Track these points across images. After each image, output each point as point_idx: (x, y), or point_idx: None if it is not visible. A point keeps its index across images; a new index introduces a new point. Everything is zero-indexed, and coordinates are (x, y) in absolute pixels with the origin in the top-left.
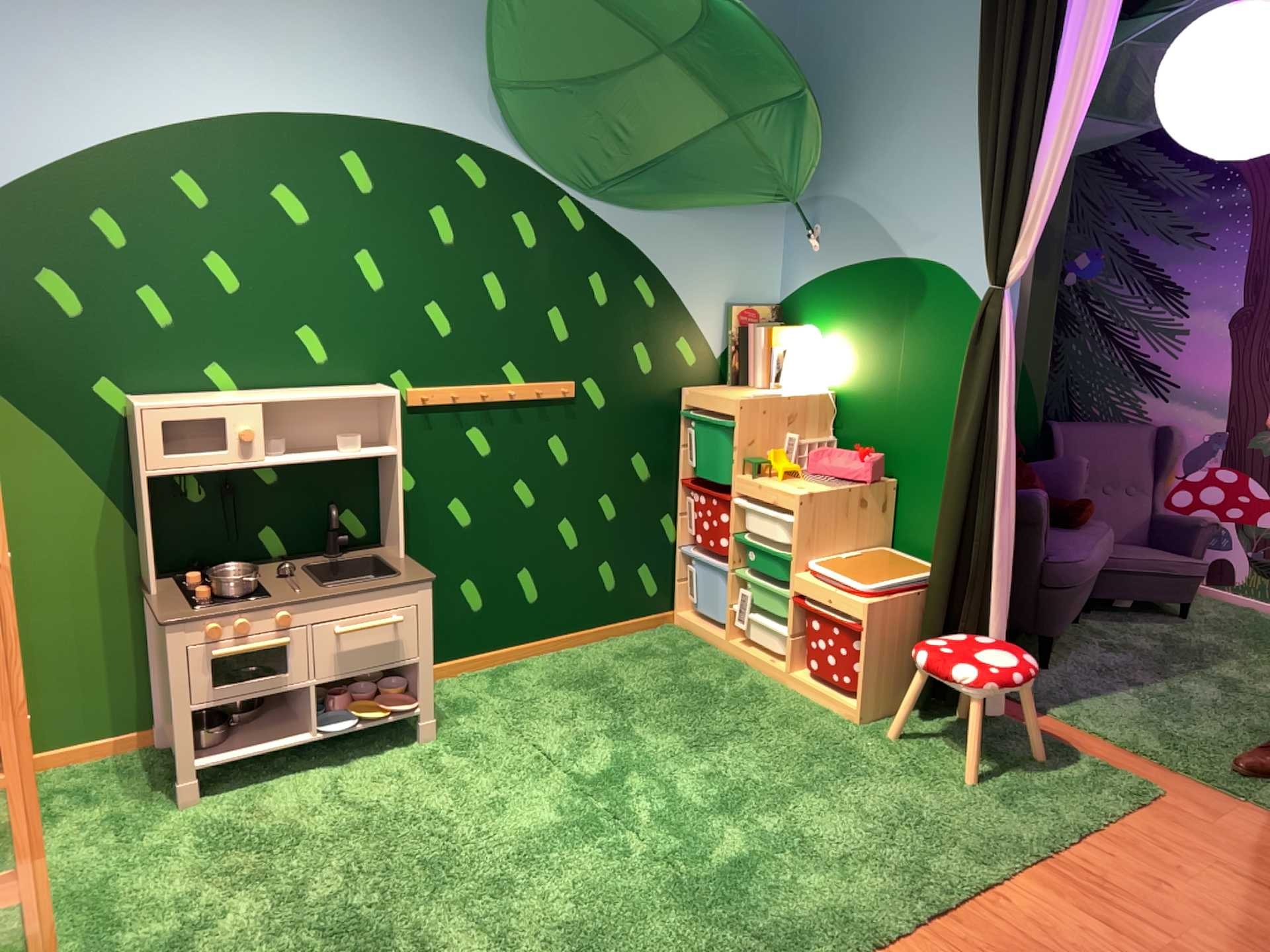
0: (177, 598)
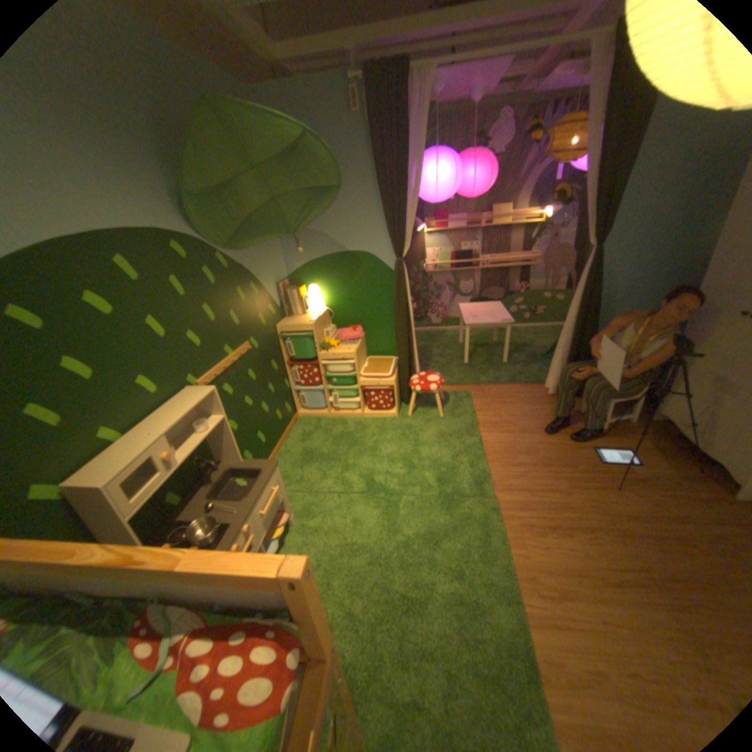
0: None
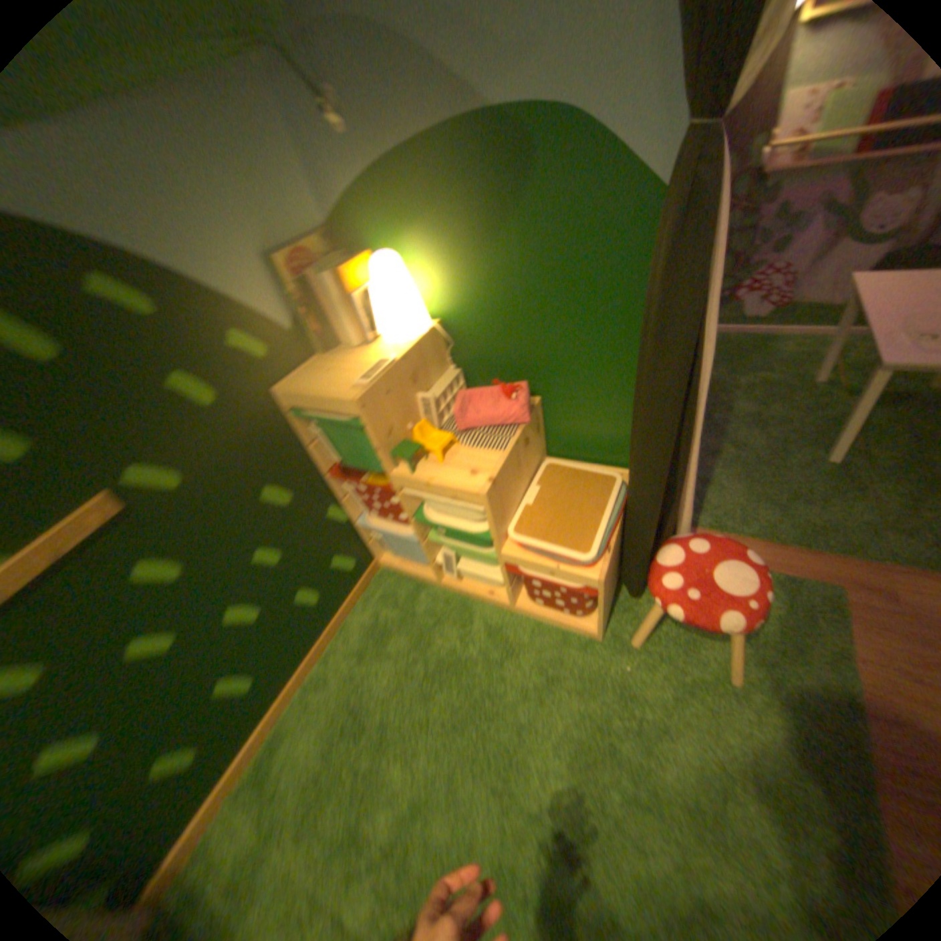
0: None
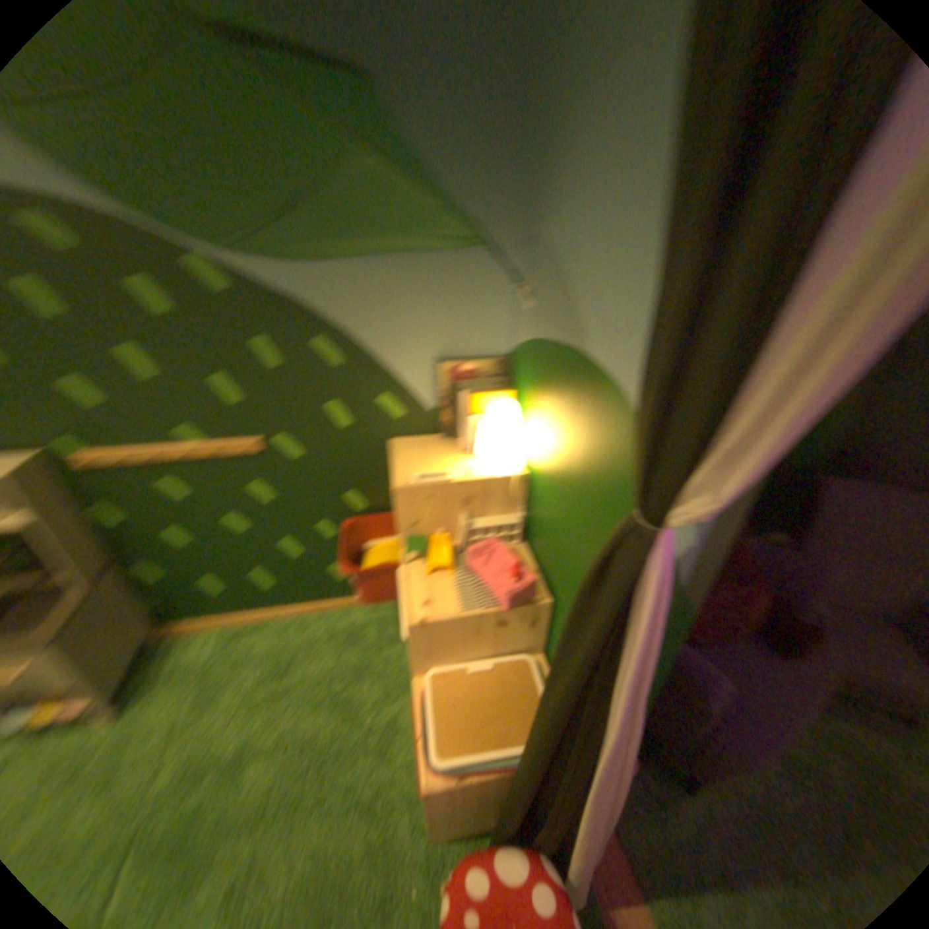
0: None
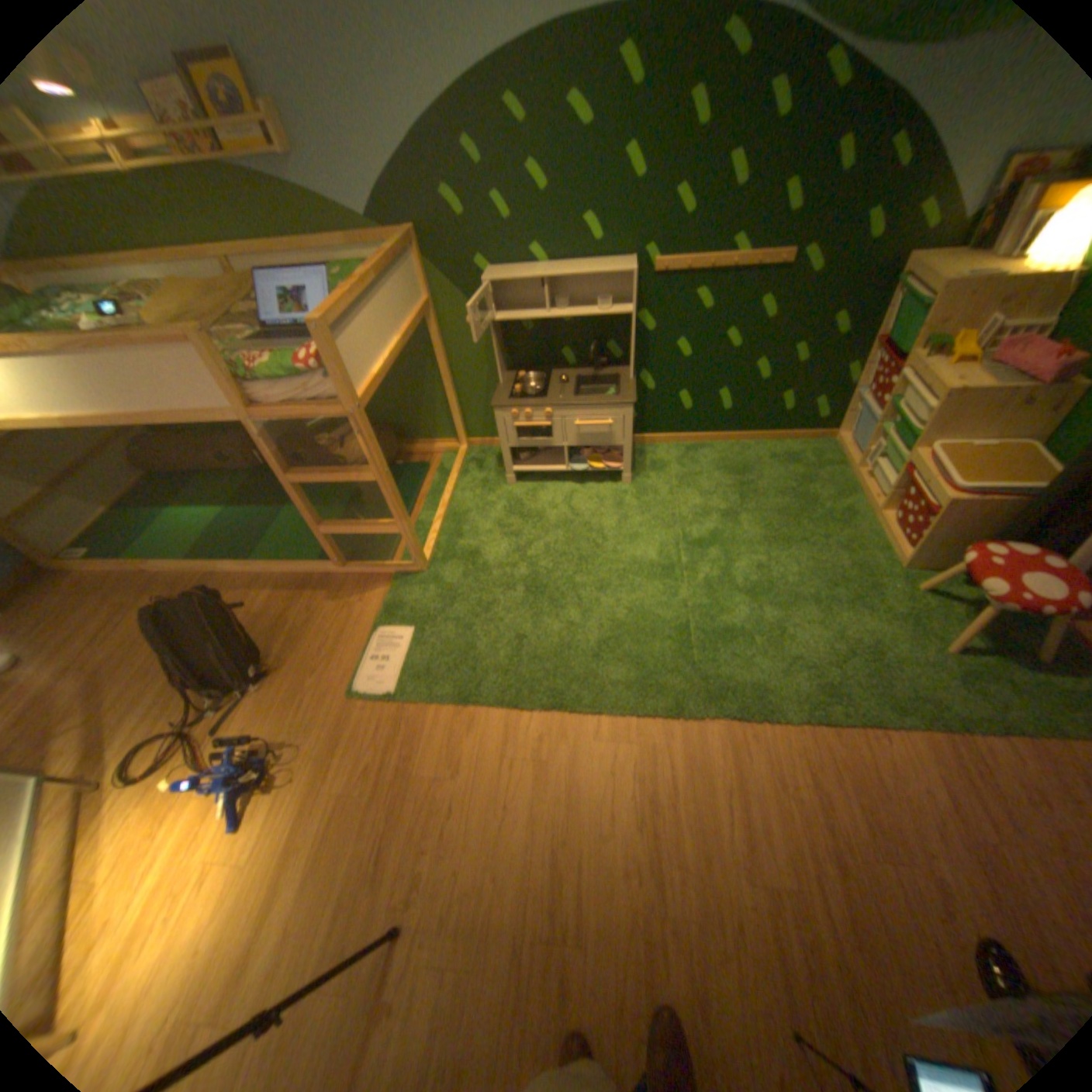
0: (508, 389)
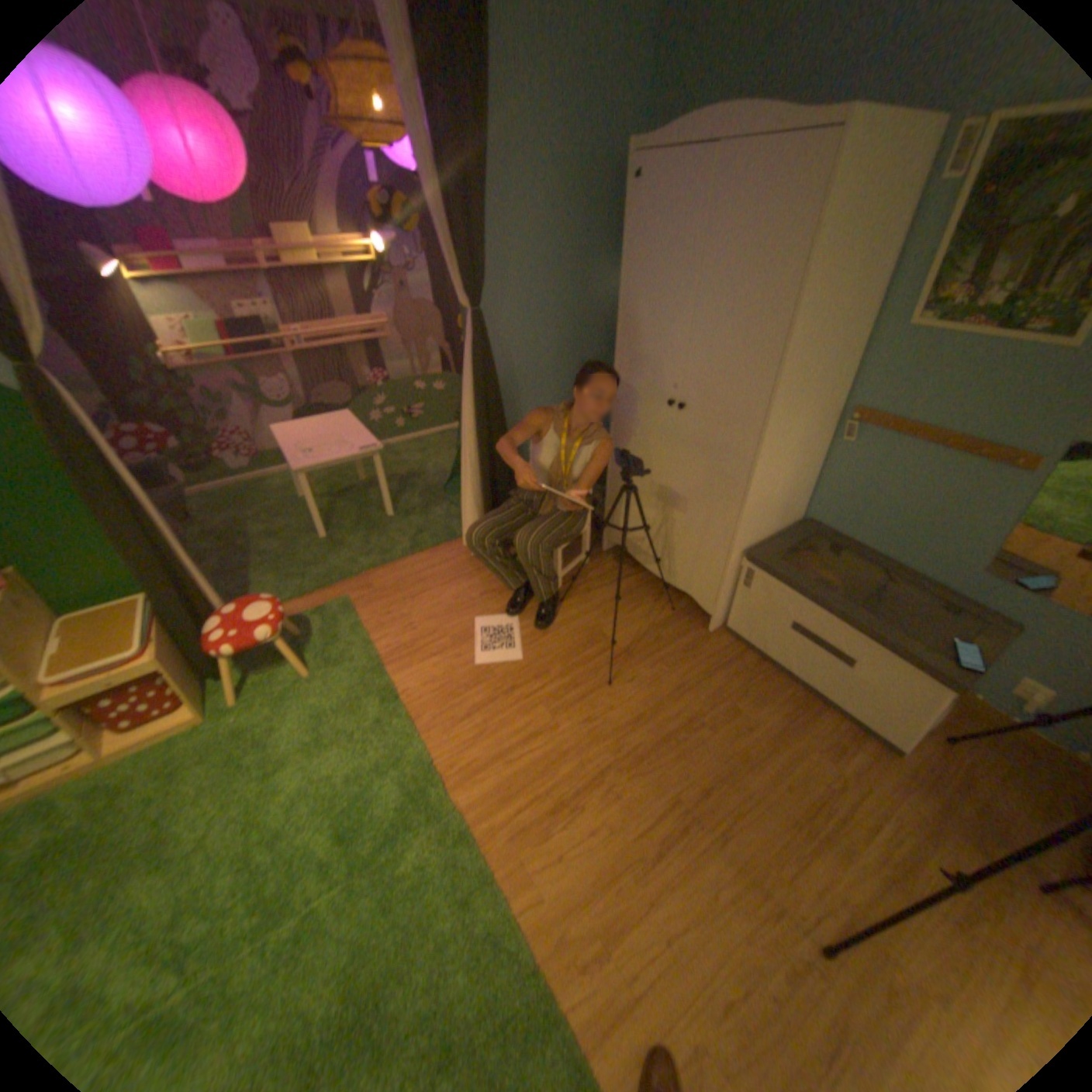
0: None
